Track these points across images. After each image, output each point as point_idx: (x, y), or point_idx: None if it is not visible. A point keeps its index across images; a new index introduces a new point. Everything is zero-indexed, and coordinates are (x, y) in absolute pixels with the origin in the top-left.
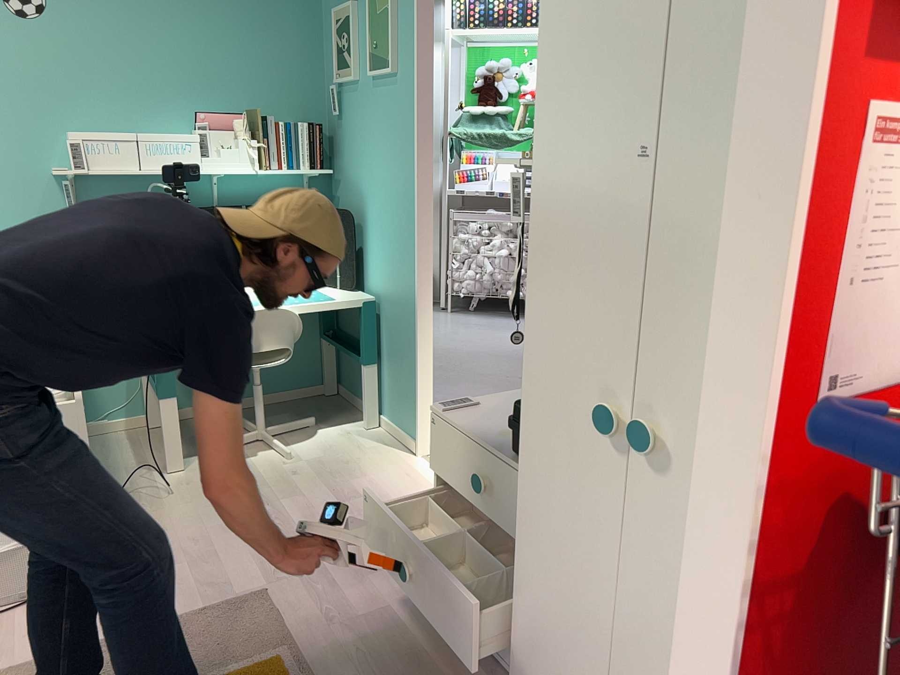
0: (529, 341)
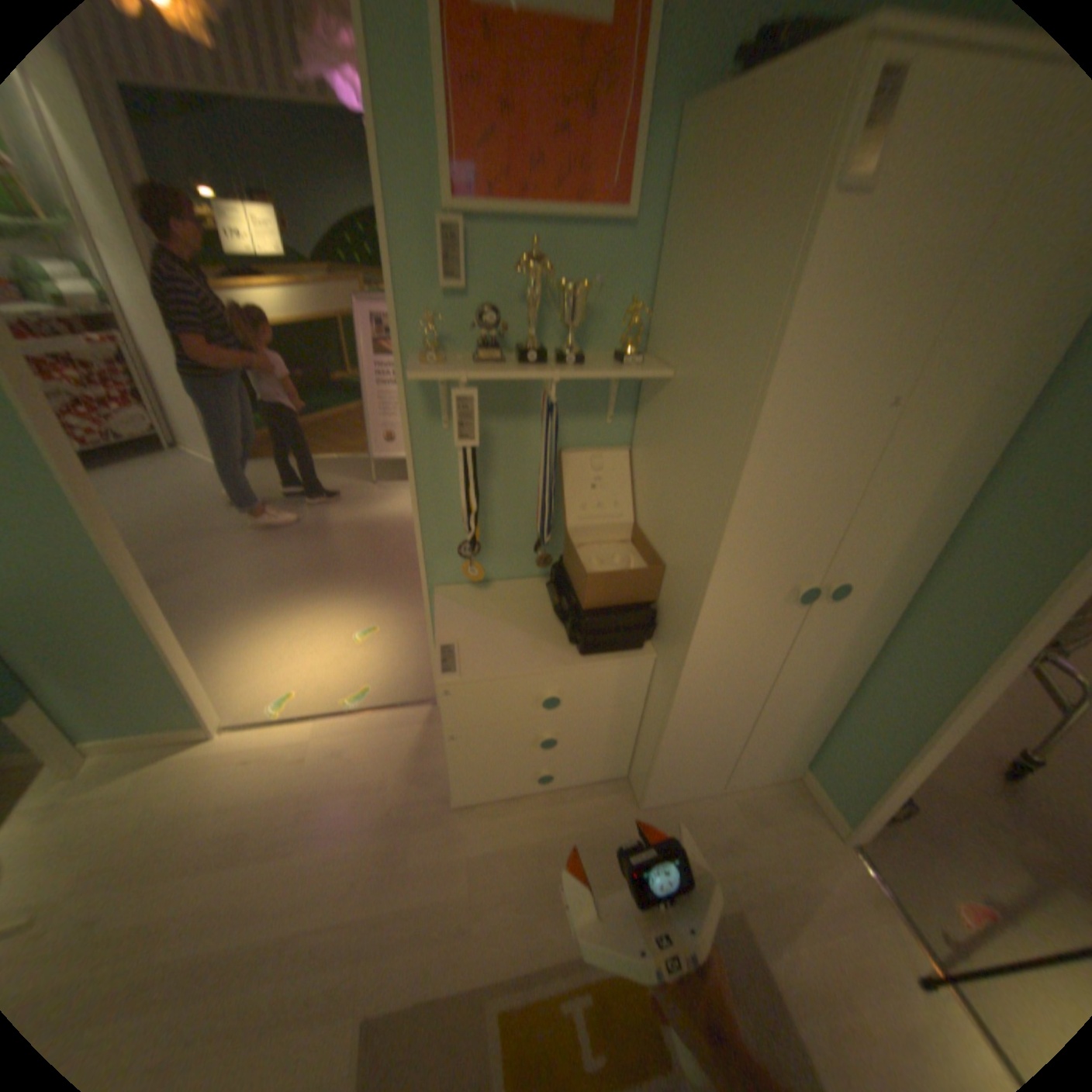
0: (716, 575)
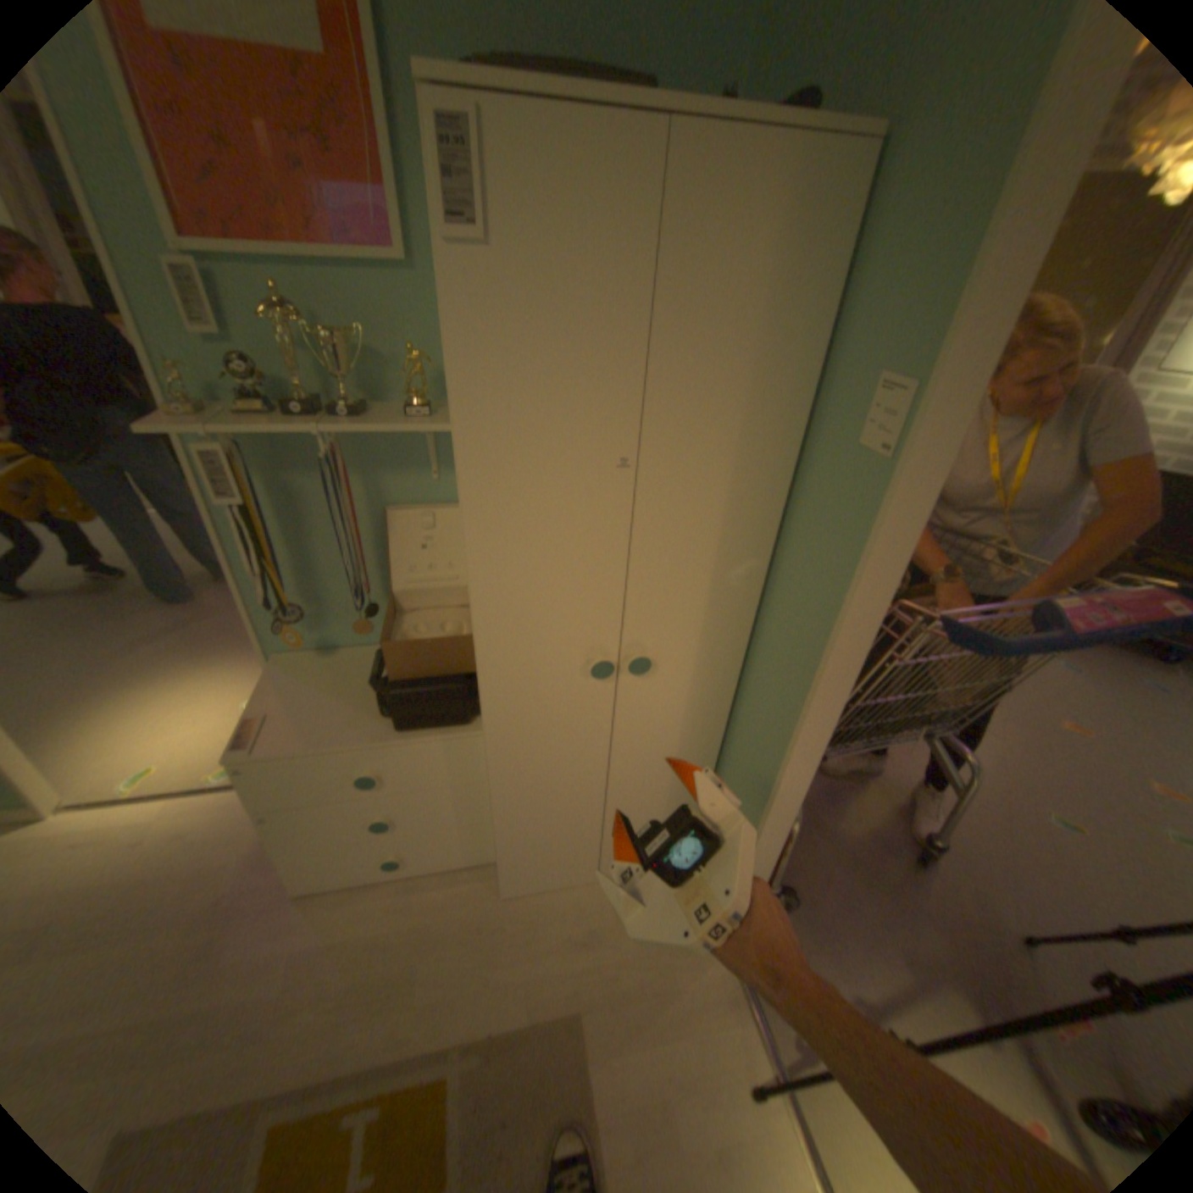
0: (480, 650)
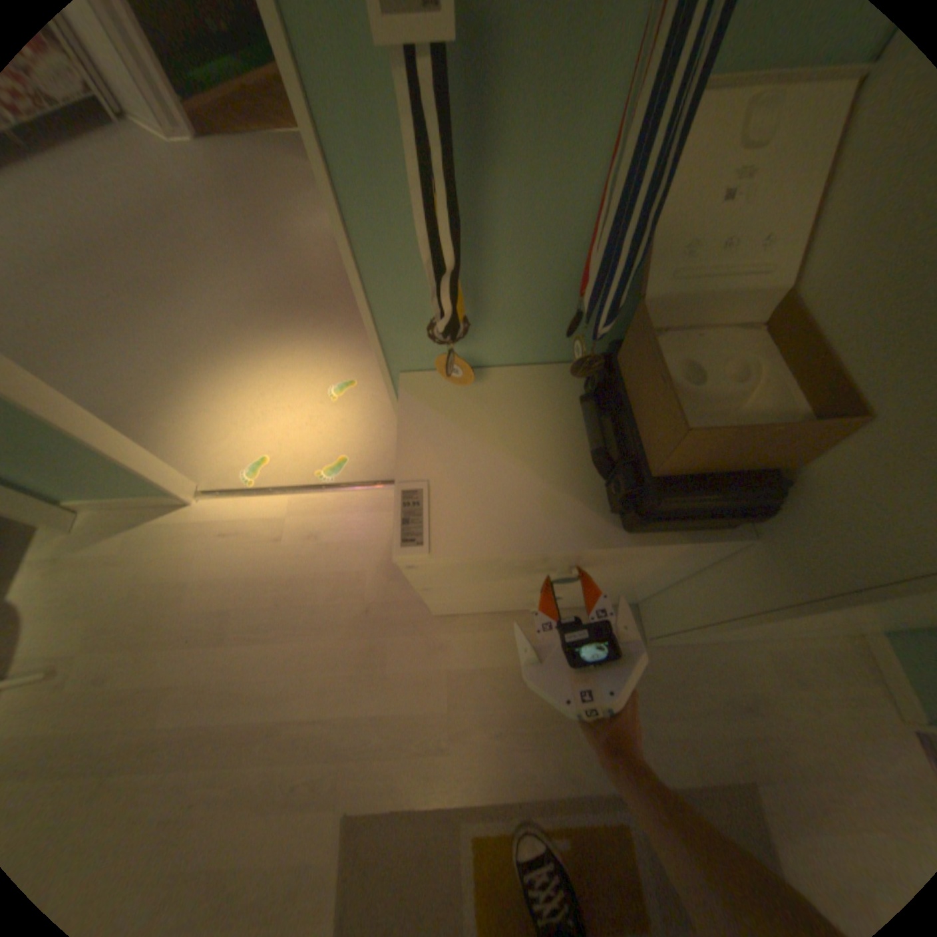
0: None
